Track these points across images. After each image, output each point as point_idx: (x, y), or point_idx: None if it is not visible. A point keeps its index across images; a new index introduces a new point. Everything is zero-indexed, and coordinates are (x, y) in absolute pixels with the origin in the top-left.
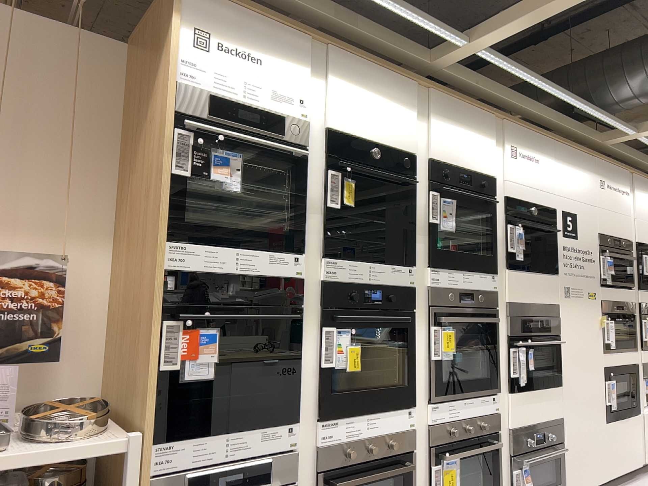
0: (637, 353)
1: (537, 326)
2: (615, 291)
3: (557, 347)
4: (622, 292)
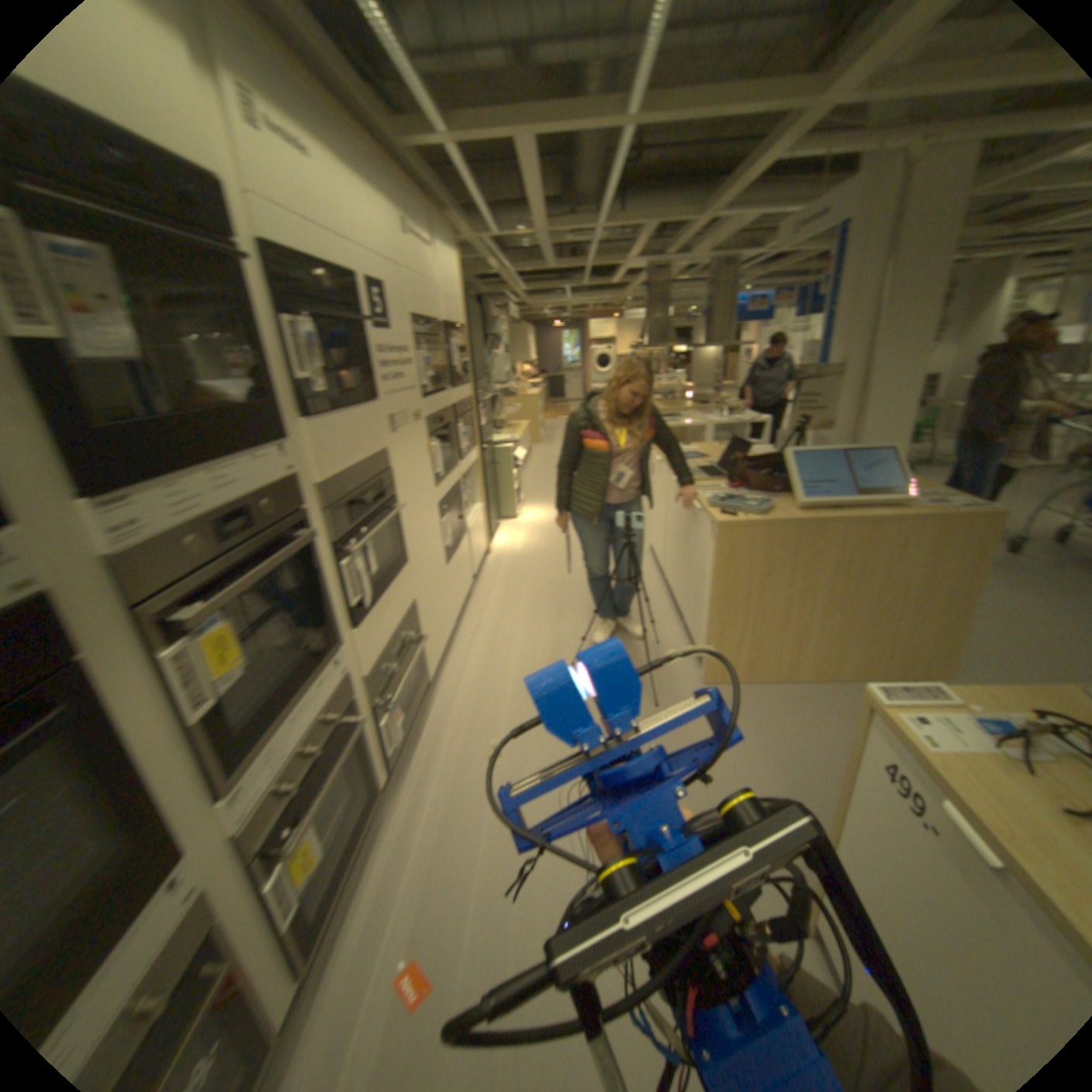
0: (459, 468)
1: (371, 500)
2: (438, 400)
3: (398, 513)
4: (444, 398)
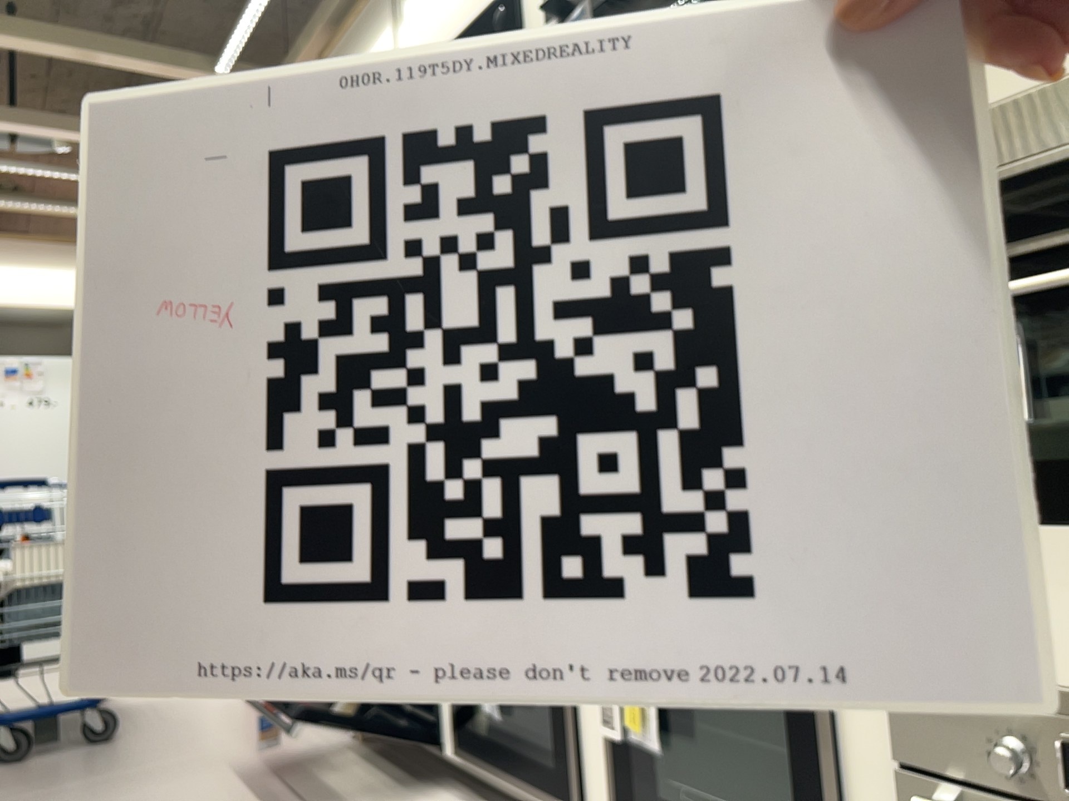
0: None
1: None
2: None
3: None
4: None
